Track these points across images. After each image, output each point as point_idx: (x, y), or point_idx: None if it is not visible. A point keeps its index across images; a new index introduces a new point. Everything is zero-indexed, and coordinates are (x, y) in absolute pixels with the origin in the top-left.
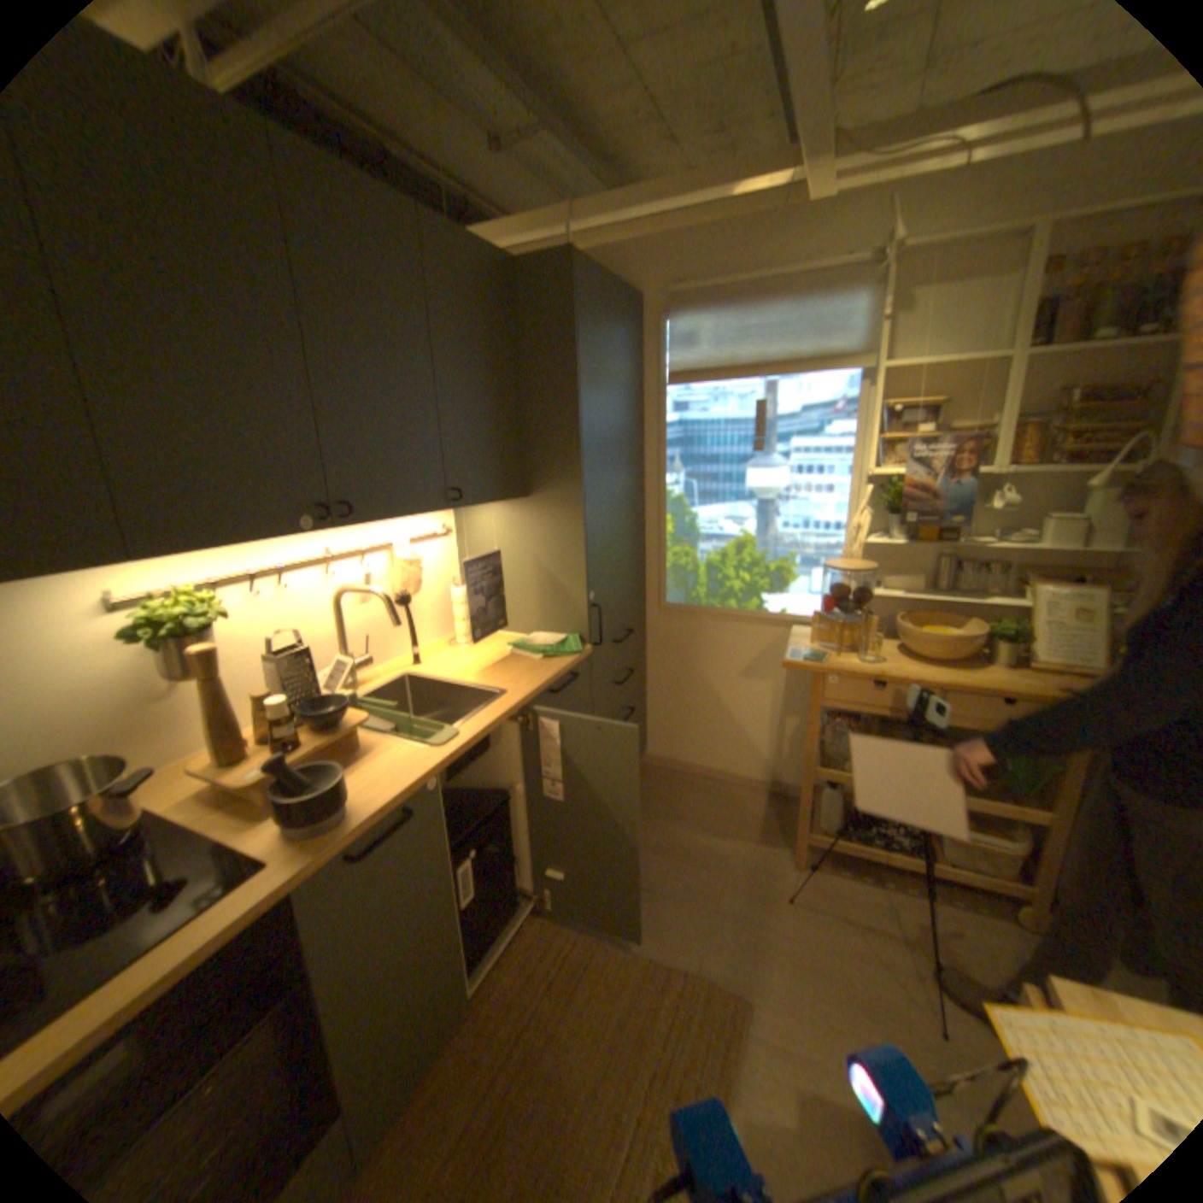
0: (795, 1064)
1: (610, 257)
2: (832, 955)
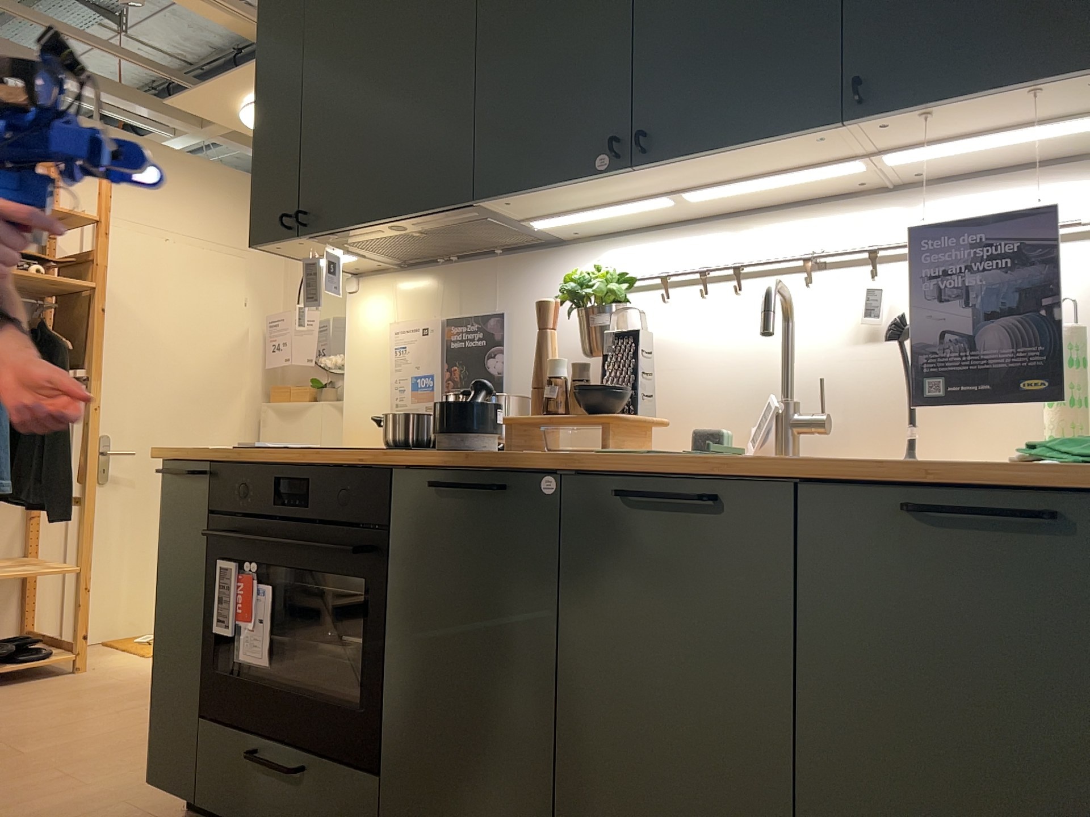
0: None
1: None
2: None
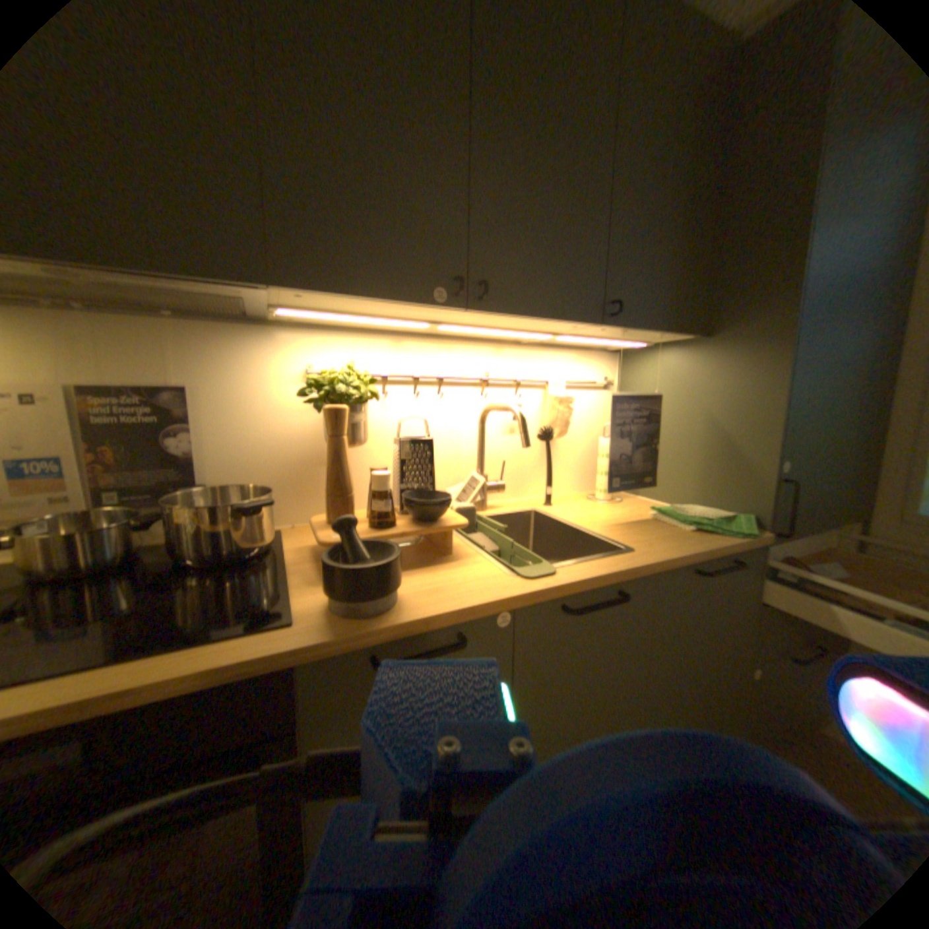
0: None
1: None
2: None
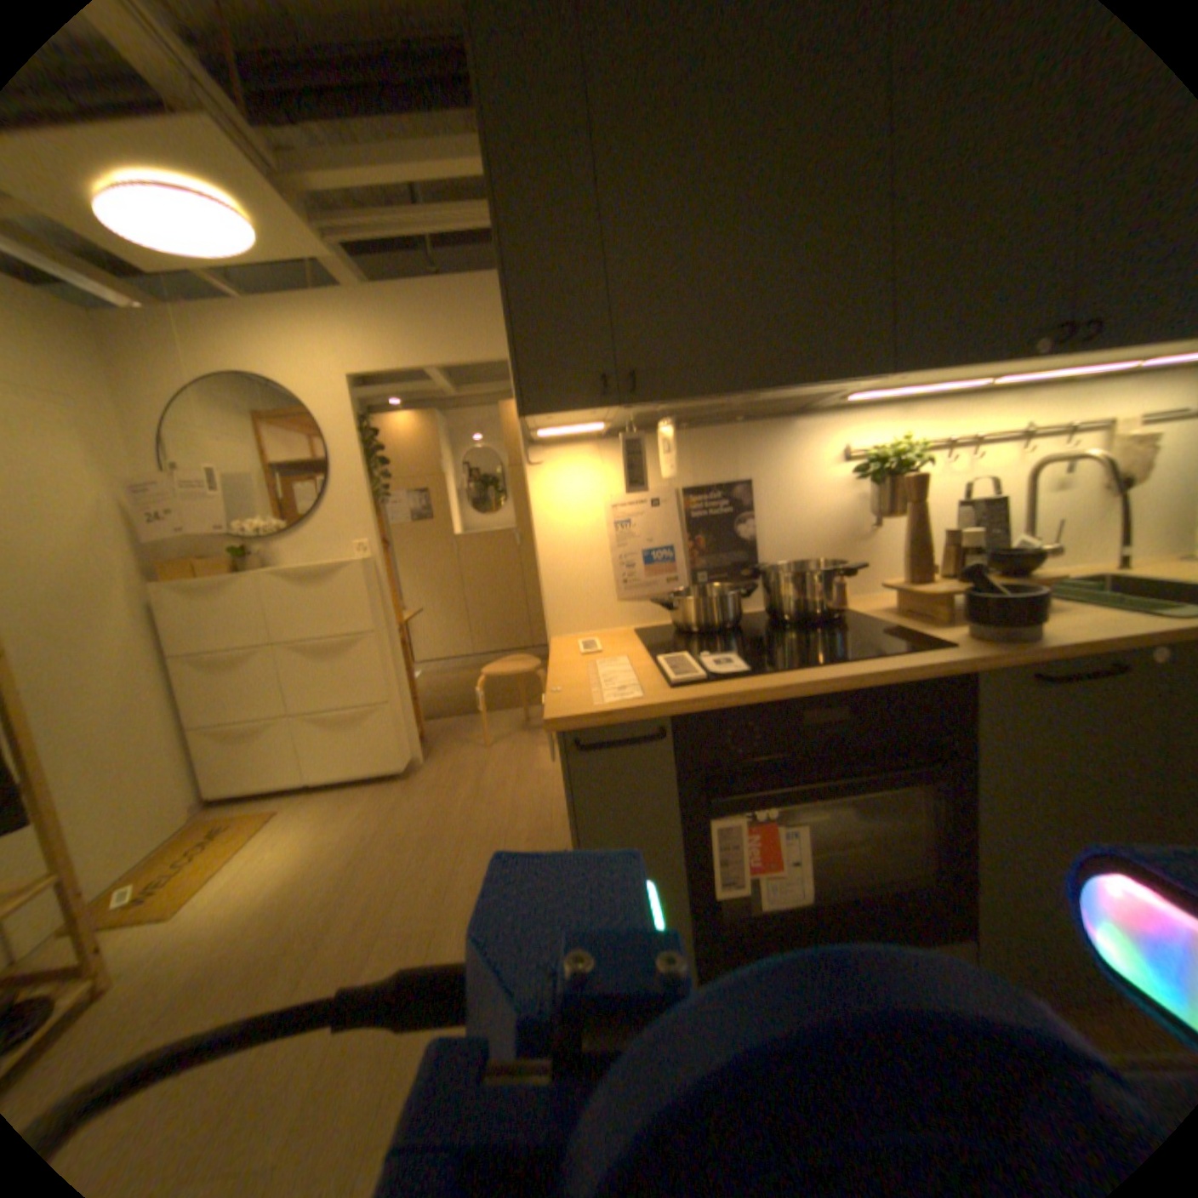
0: None
1: None
2: None
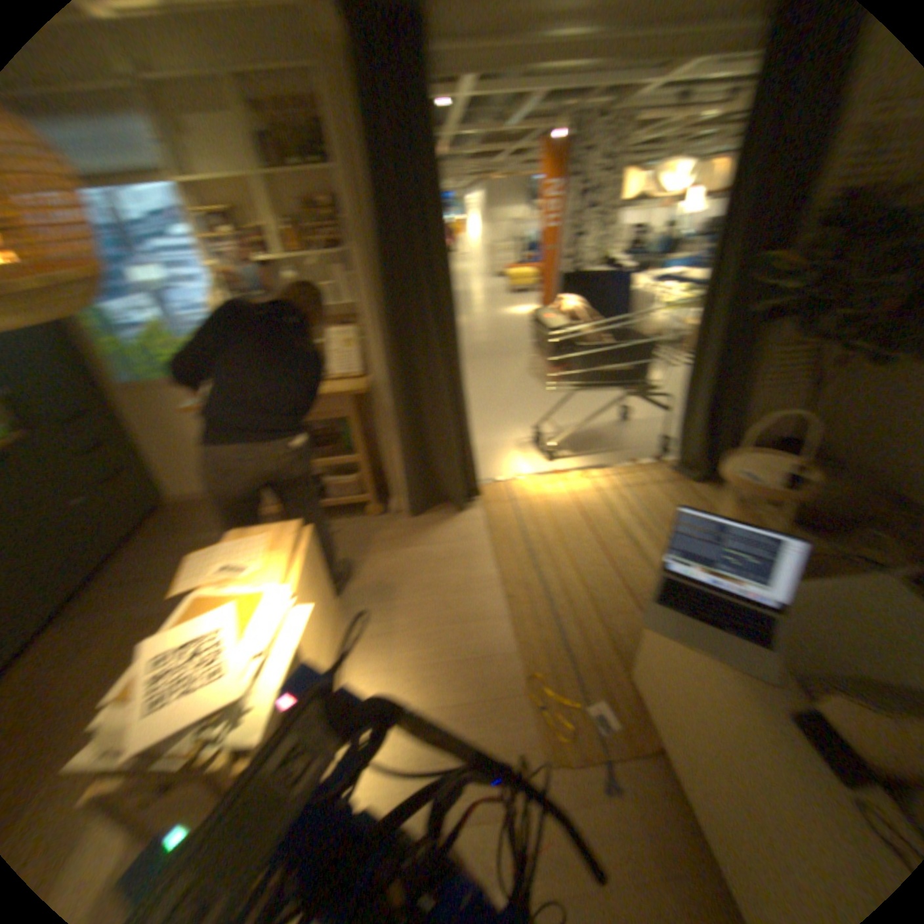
0: None
1: None
2: None
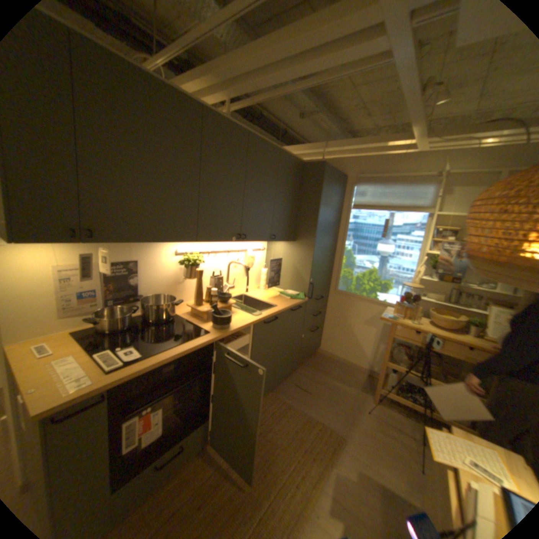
0: (360, 463)
1: (337, 162)
2: (382, 435)
